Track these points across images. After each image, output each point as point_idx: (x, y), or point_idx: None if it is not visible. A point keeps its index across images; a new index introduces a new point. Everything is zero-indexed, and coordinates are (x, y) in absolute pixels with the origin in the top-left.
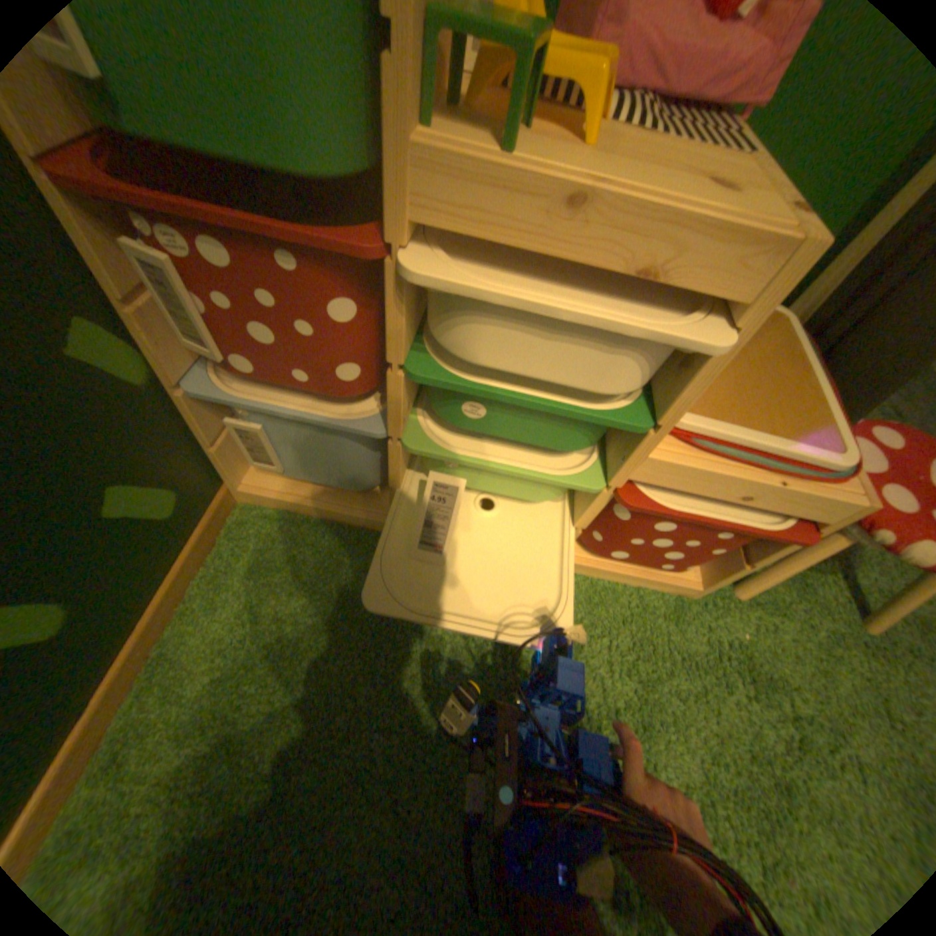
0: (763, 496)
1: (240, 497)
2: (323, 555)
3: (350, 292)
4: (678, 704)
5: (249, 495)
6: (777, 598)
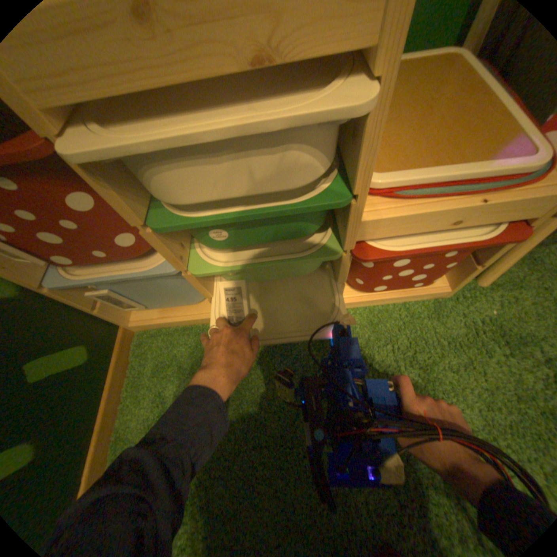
0: (470, 215)
1: (134, 328)
2: (192, 347)
3: (70, 185)
4: (451, 375)
5: (138, 325)
6: (512, 276)
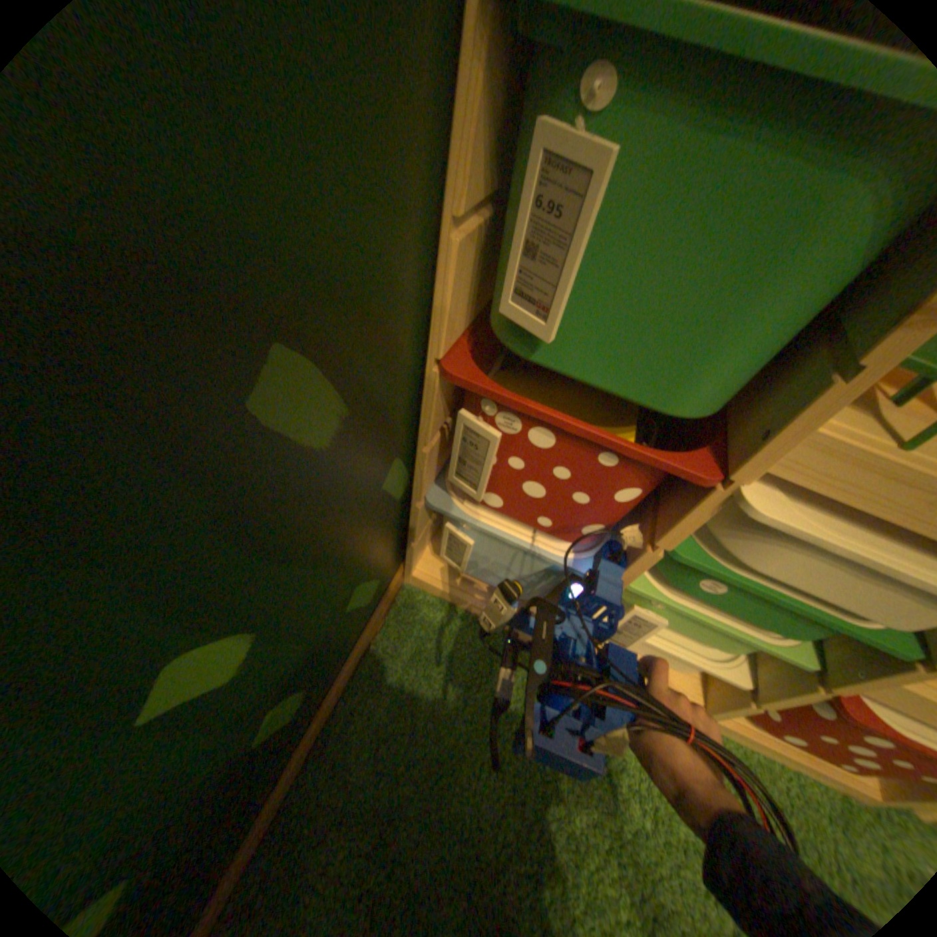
0: None
1: (408, 579)
2: (478, 657)
3: (651, 488)
4: None
5: (417, 579)
6: None
